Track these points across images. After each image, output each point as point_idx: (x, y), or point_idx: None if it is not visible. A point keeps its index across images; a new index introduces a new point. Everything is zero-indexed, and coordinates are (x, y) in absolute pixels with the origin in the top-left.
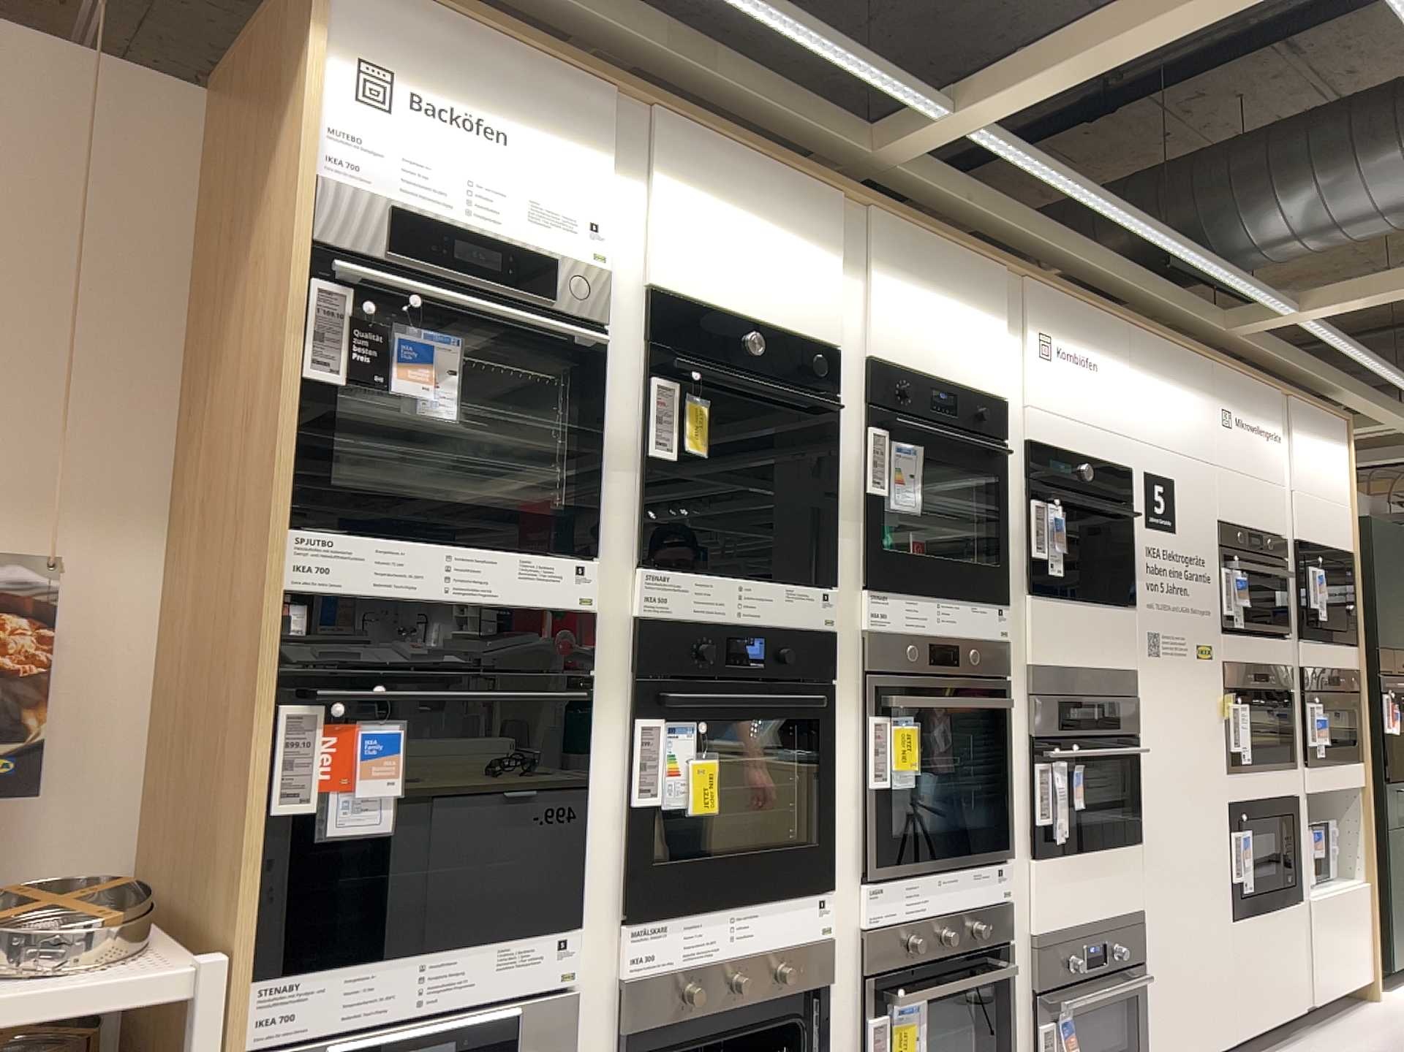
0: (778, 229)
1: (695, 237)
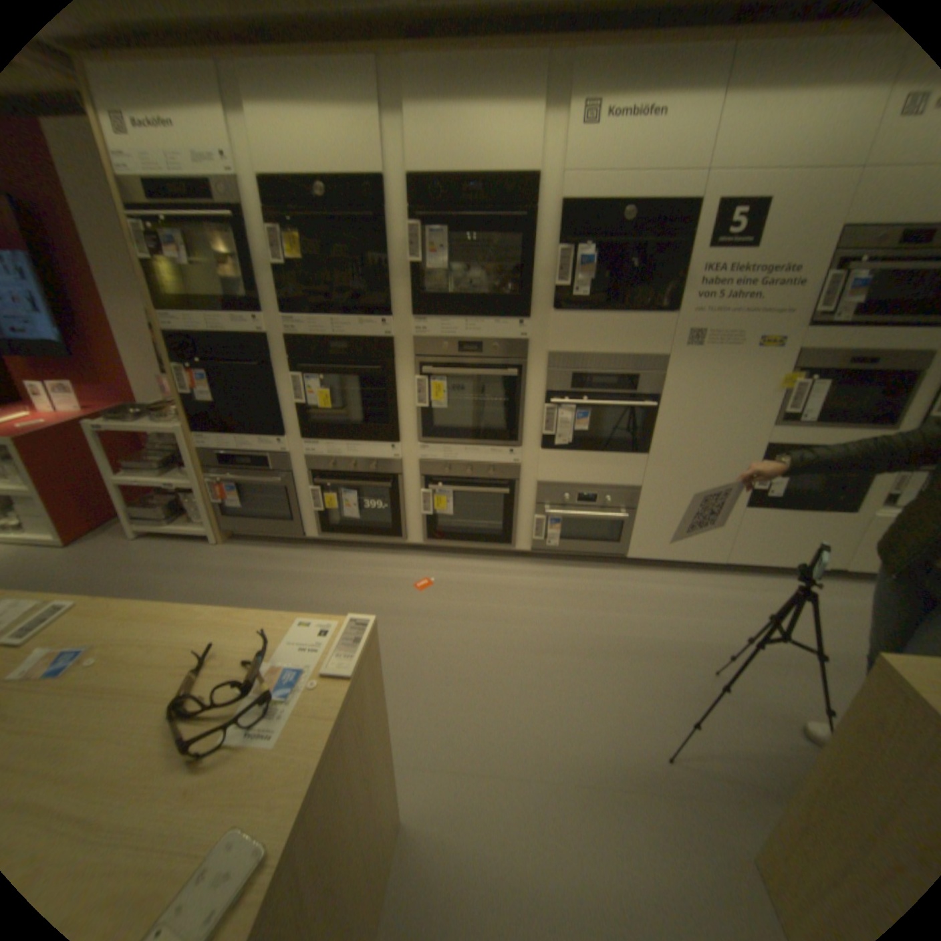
0: (326, 102)
1: (271, 133)
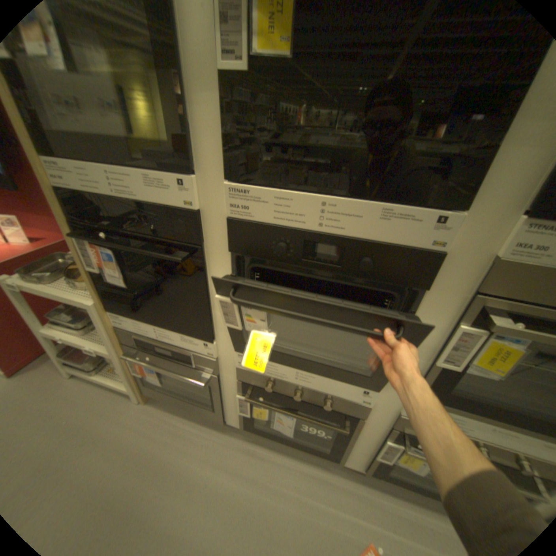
0: None
1: None
